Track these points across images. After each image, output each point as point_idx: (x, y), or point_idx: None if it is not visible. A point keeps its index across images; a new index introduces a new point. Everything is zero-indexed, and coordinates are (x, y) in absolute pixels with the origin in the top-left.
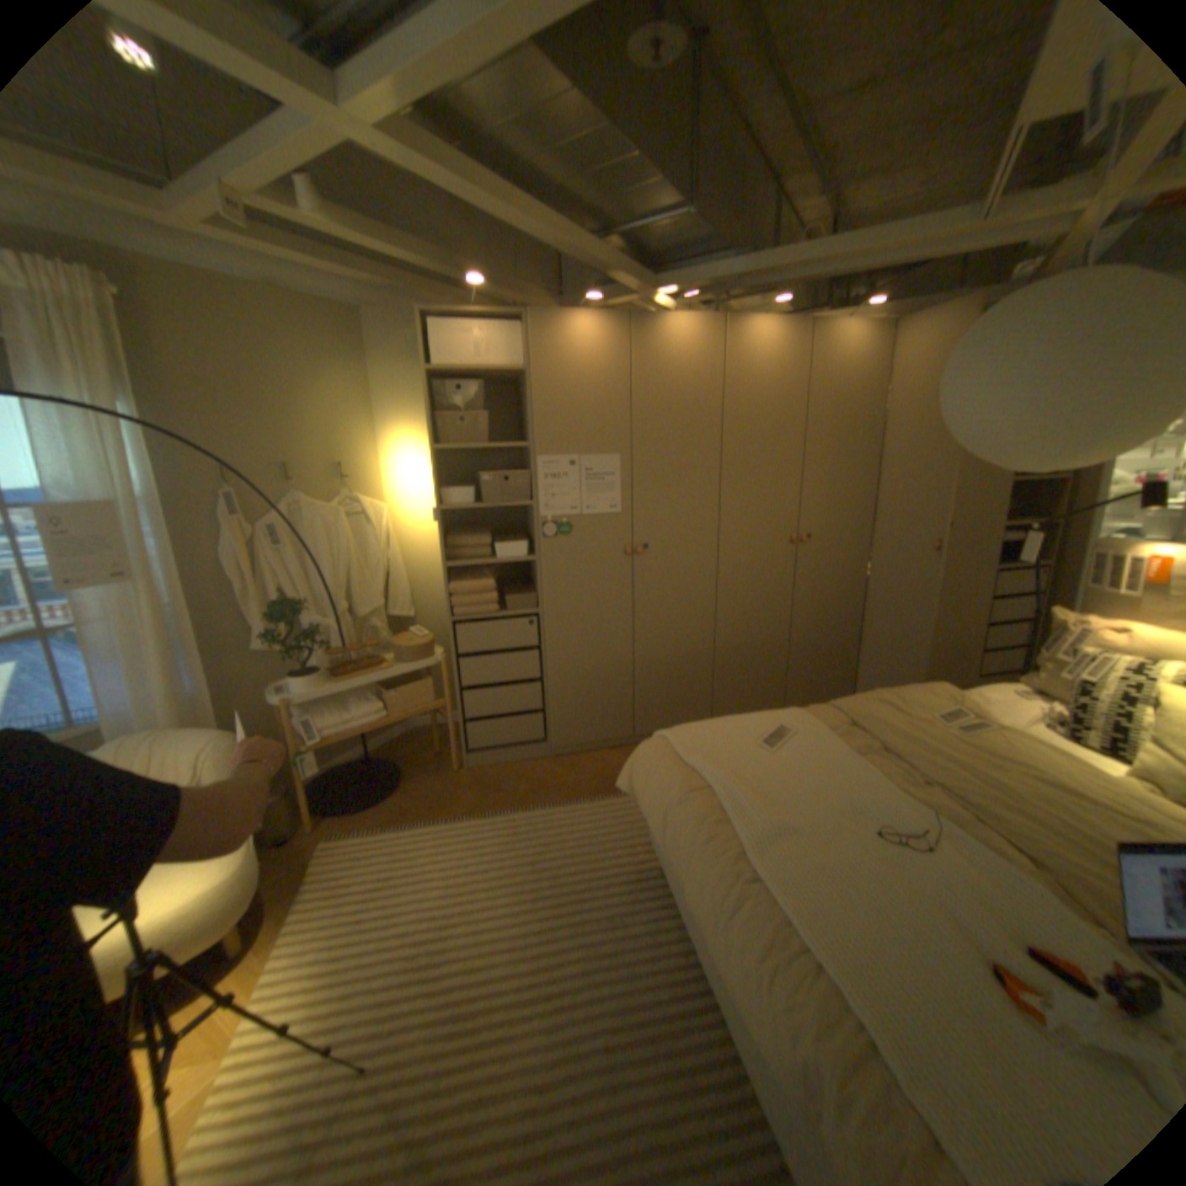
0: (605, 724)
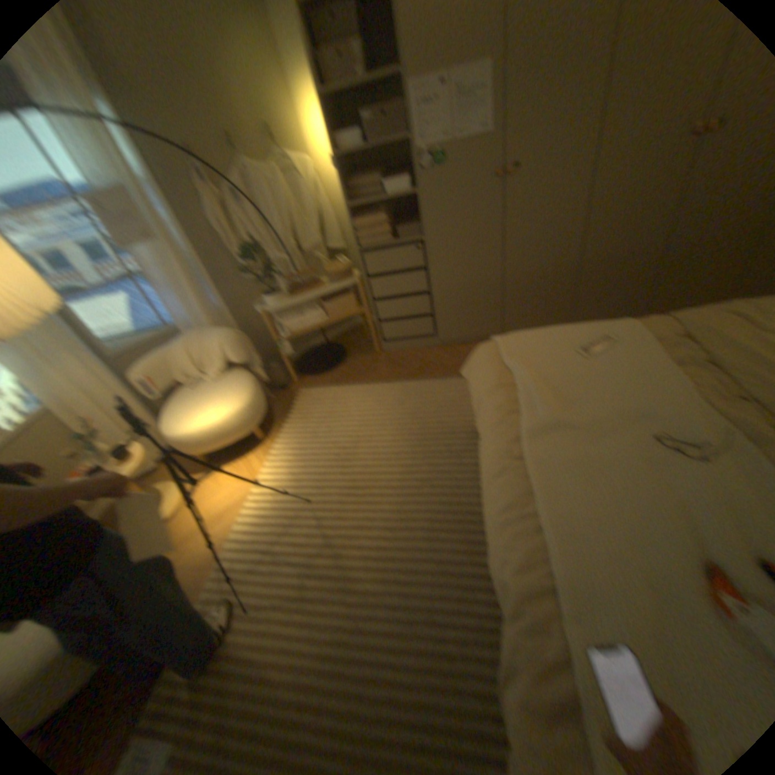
0: (479, 326)
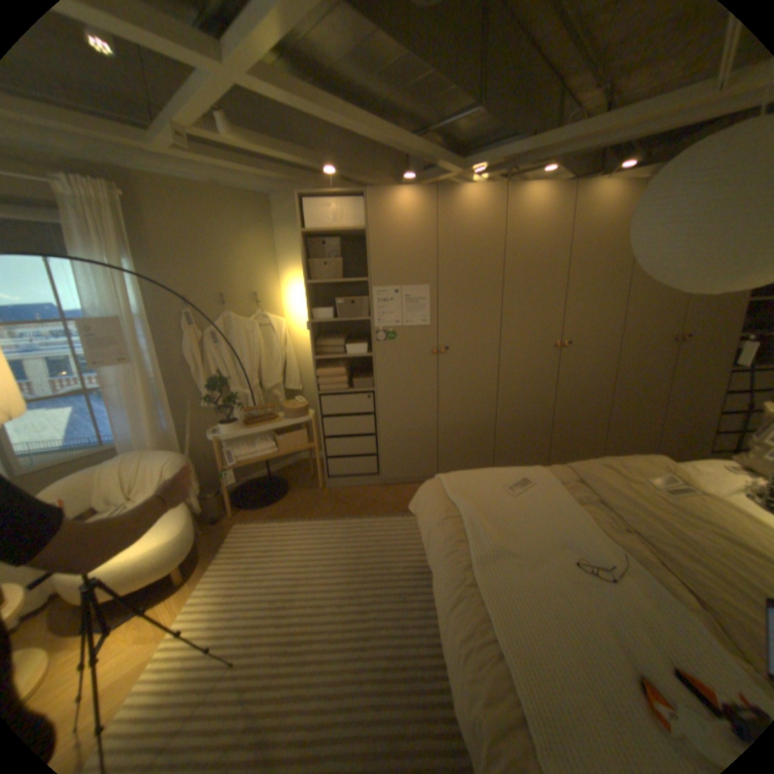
0: (417, 467)
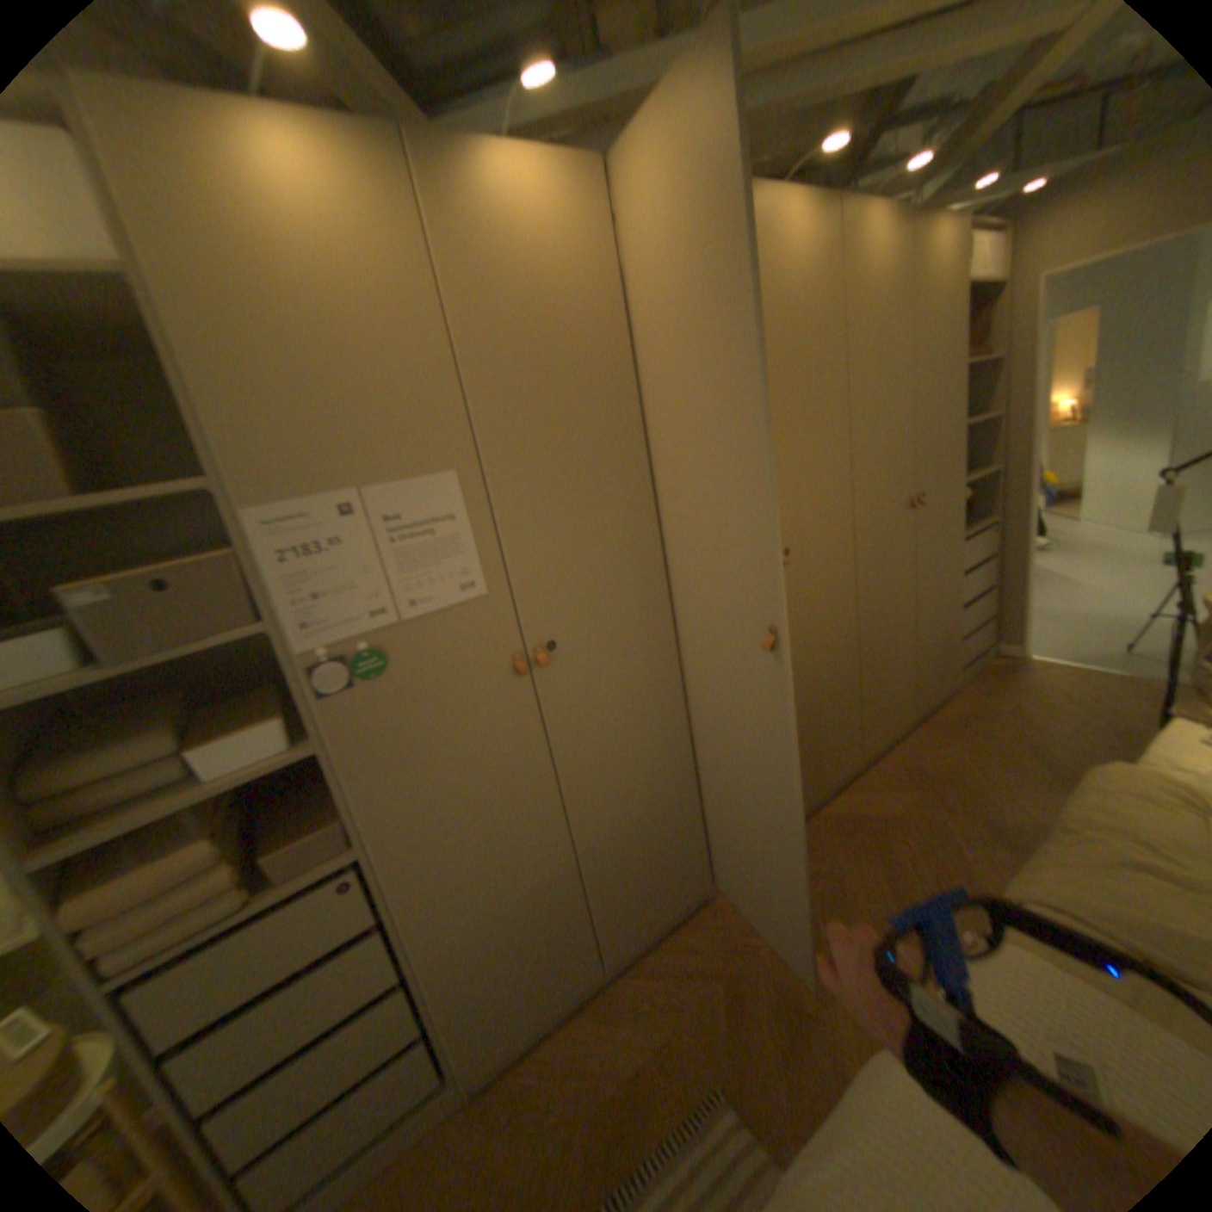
0: (551, 988)
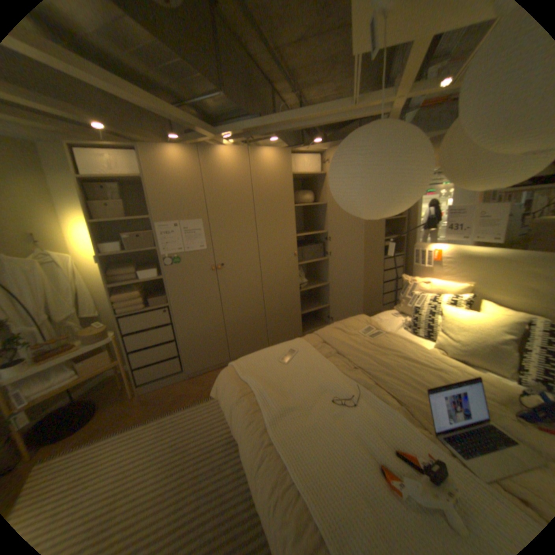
0: (214, 357)
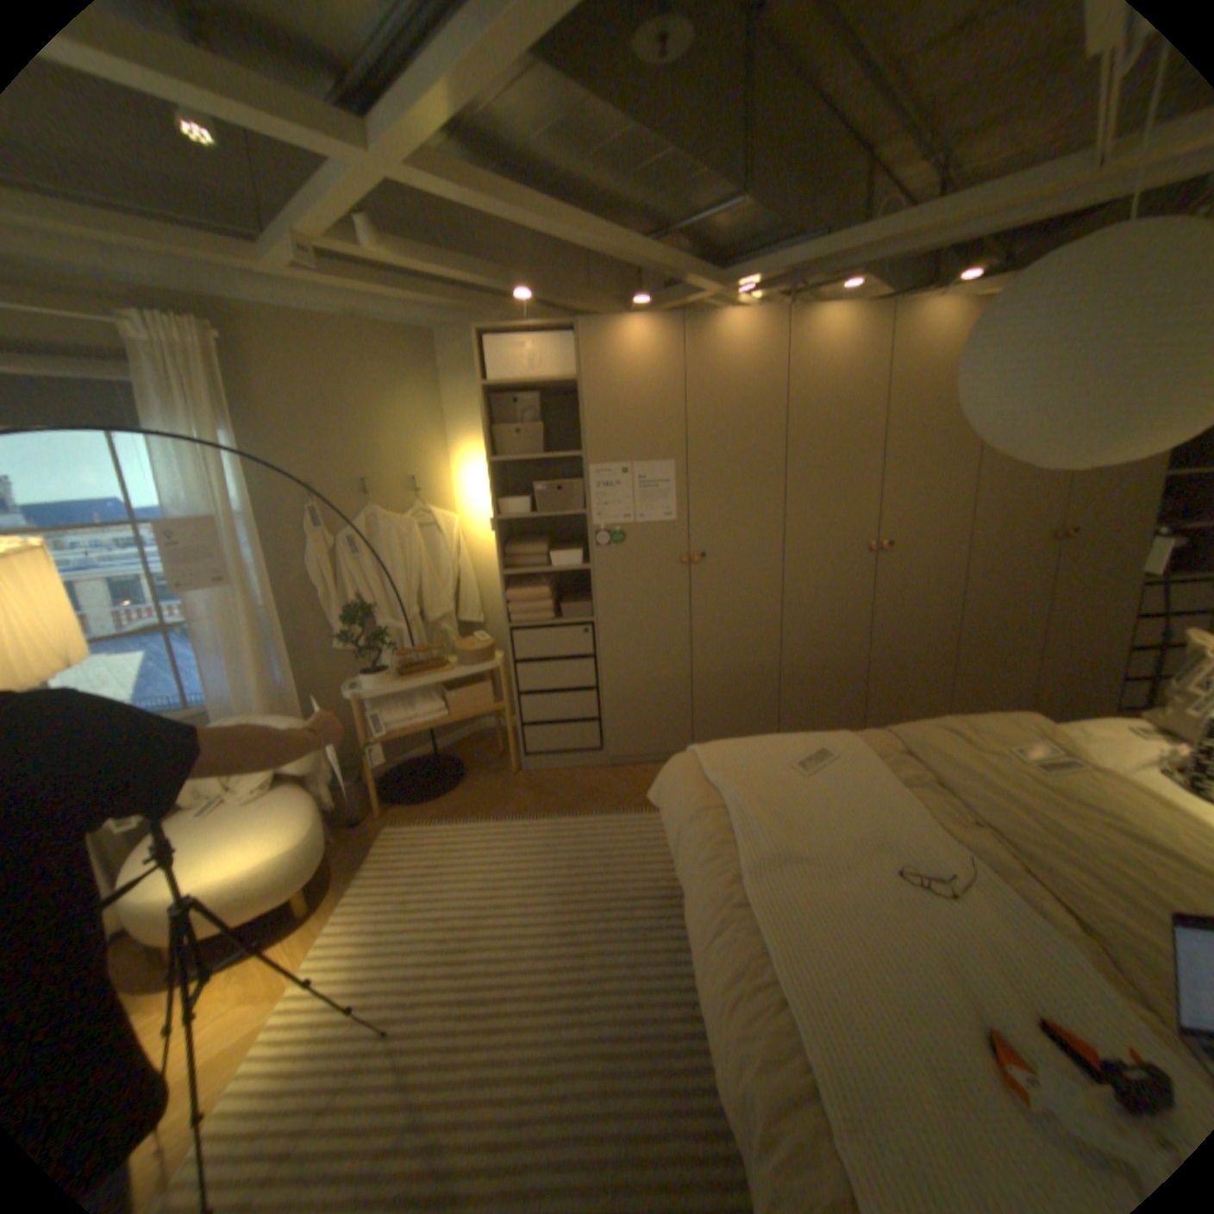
0: (661, 737)
